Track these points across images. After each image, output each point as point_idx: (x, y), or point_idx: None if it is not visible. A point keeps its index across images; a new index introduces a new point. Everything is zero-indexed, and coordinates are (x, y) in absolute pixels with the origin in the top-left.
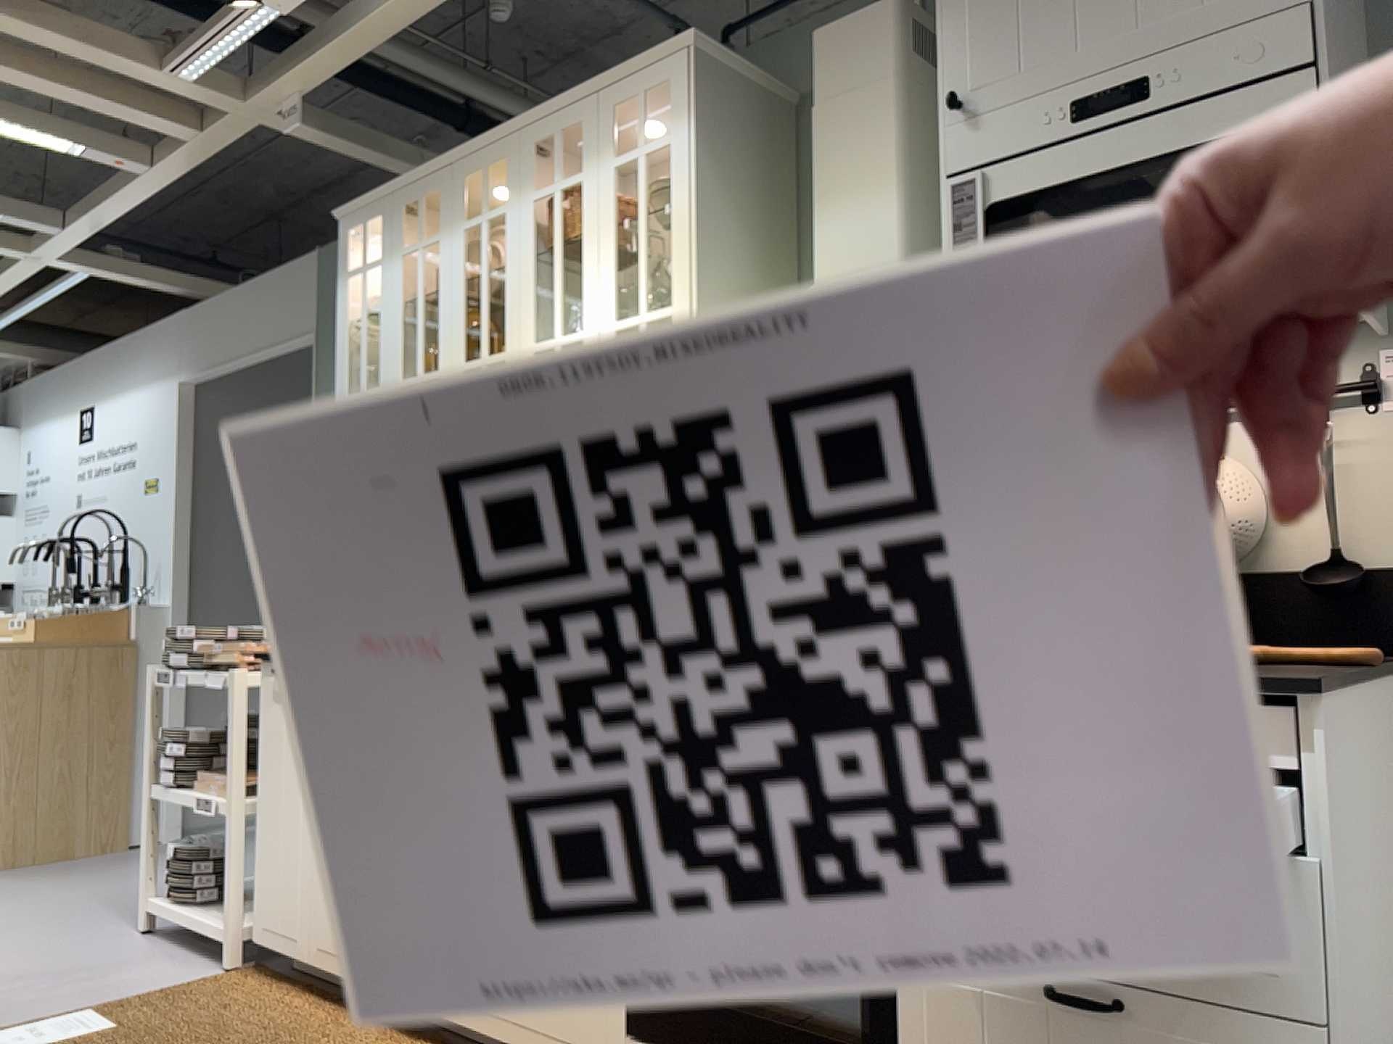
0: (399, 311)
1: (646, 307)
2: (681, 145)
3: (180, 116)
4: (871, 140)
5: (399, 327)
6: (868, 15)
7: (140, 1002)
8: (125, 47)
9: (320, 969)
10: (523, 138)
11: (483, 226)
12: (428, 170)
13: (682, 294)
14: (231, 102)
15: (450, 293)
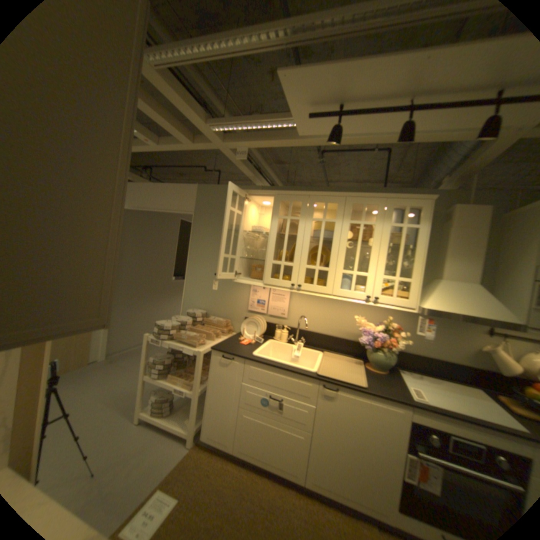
0: (274, 236)
1: (400, 276)
2: (425, 230)
3: (187, 134)
4: (476, 246)
5: (274, 242)
6: (482, 207)
7: (173, 478)
8: (197, 108)
9: (239, 458)
10: (348, 200)
11: (322, 222)
12: (296, 193)
13: (418, 278)
14: (219, 140)
15: (302, 239)
